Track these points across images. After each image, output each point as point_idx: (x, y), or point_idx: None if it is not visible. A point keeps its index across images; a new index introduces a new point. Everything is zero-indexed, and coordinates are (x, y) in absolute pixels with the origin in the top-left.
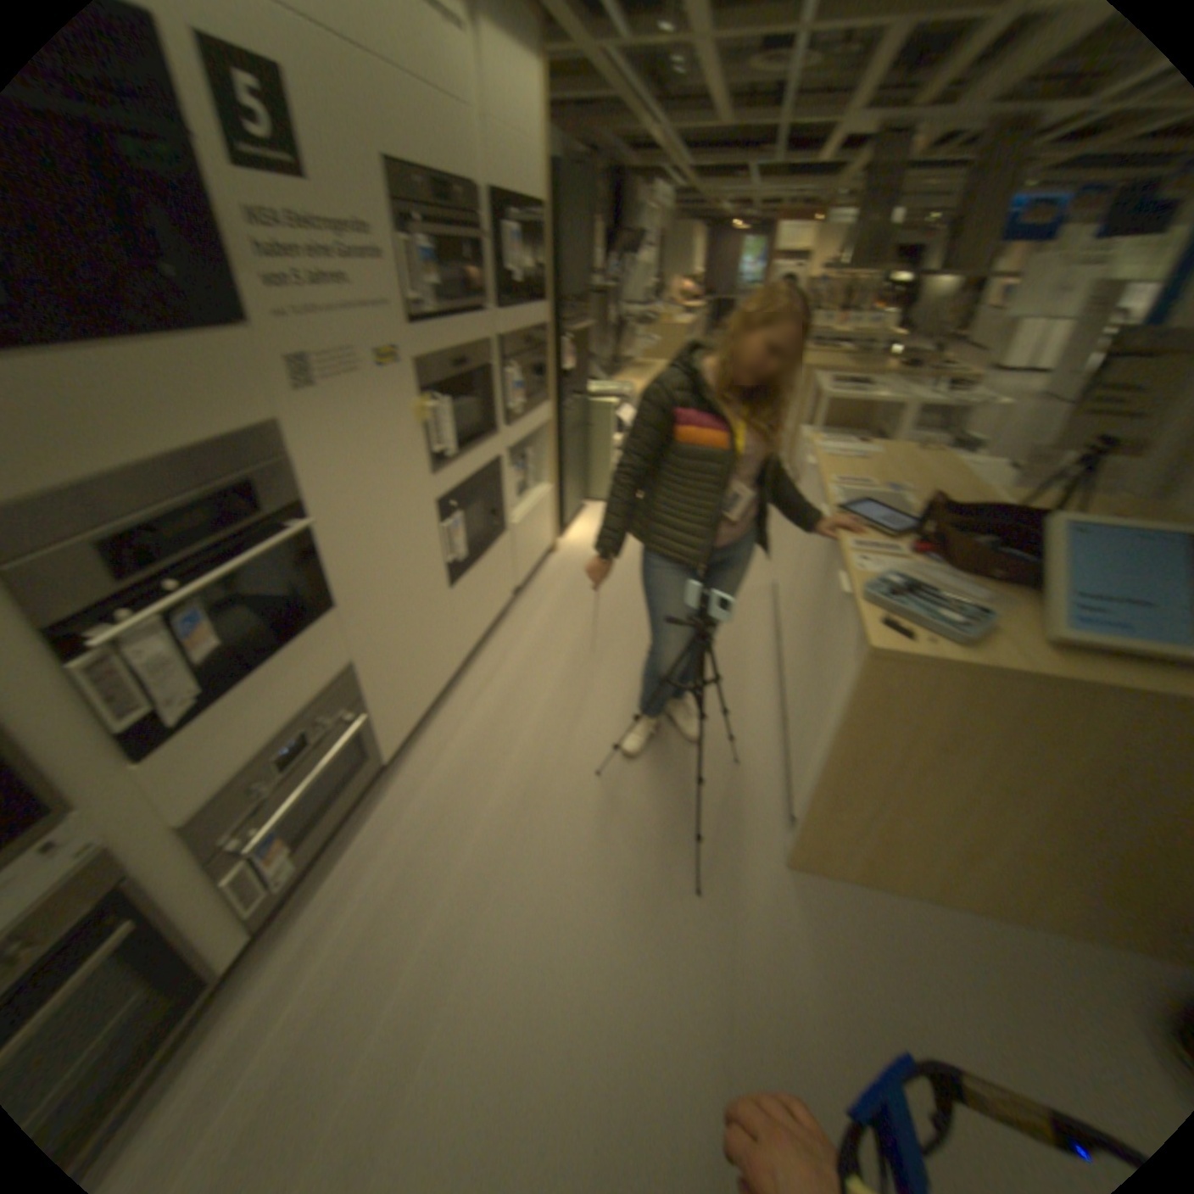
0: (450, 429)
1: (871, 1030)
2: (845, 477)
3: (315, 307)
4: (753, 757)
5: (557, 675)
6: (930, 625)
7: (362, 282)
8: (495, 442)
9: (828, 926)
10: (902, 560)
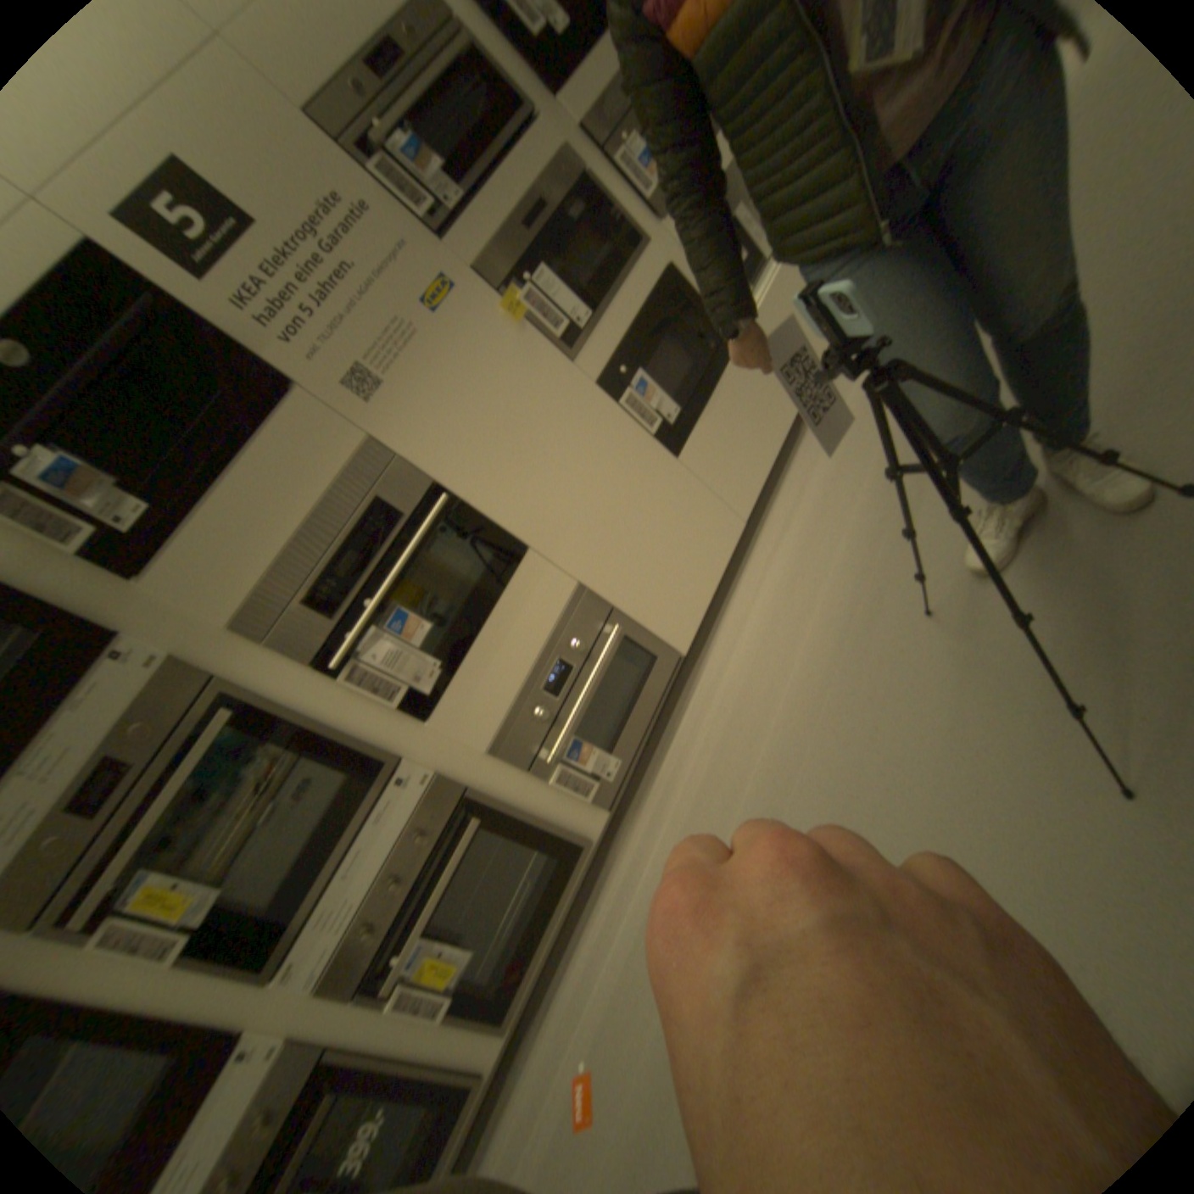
0: (575, 284)
1: None
2: None
3: (339, 311)
4: None
5: (879, 475)
6: None
7: (367, 242)
8: (659, 240)
9: None
10: None
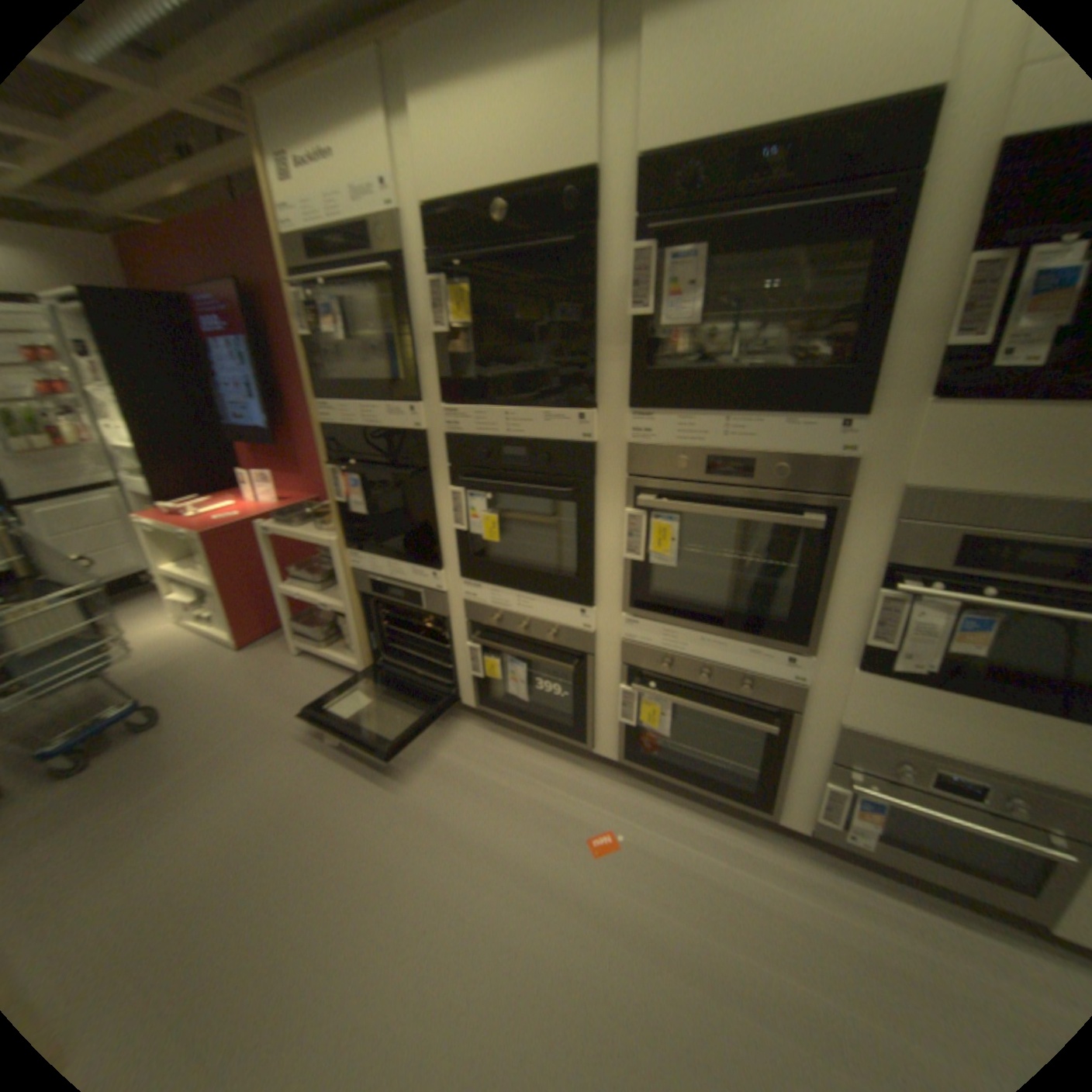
0: None
1: None
2: None
3: None
4: None
5: None
6: None
7: None
8: None
9: None
10: None
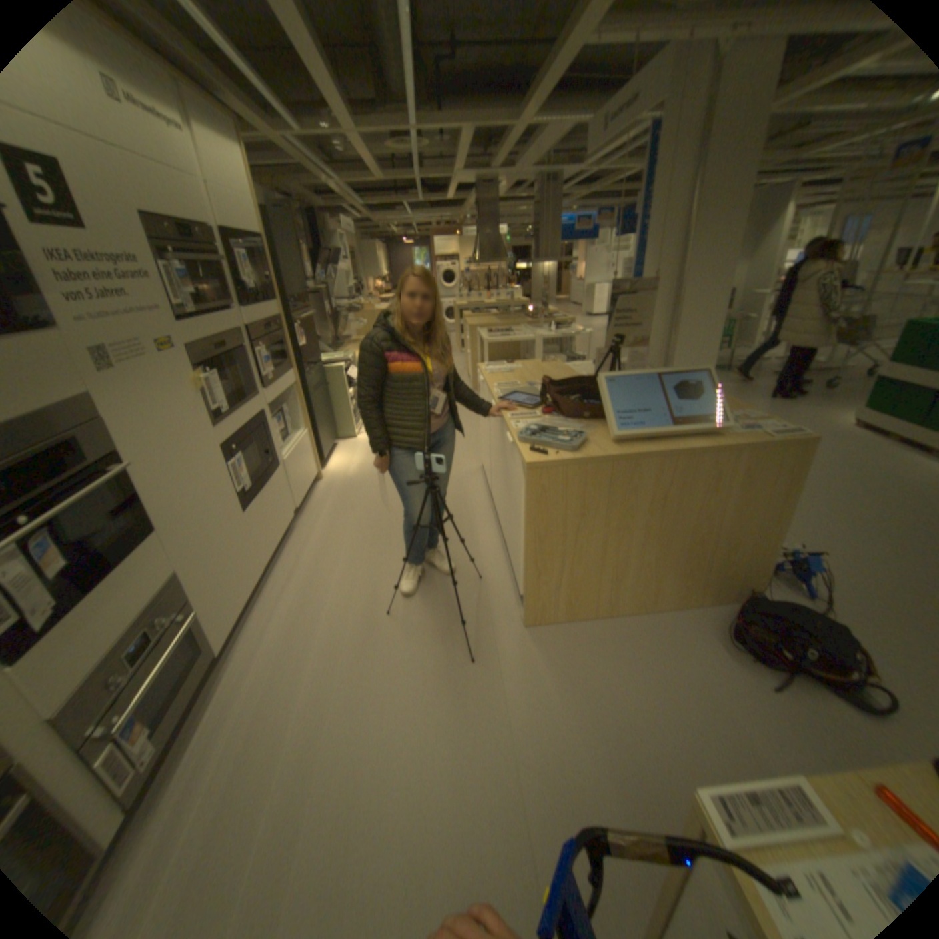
0: (224, 394)
1: (589, 698)
2: (503, 385)
3: (109, 315)
4: (491, 572)
5: (344, 560)
6: (556, 448)
7: (141, 296)
8: (260, 401)
9: (555, 652)
10: (538, 421)
